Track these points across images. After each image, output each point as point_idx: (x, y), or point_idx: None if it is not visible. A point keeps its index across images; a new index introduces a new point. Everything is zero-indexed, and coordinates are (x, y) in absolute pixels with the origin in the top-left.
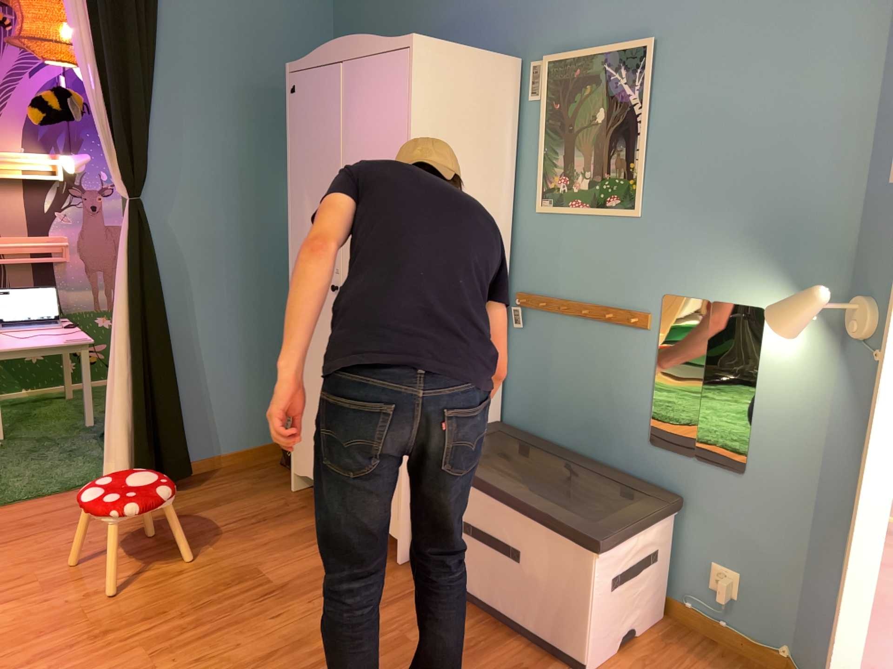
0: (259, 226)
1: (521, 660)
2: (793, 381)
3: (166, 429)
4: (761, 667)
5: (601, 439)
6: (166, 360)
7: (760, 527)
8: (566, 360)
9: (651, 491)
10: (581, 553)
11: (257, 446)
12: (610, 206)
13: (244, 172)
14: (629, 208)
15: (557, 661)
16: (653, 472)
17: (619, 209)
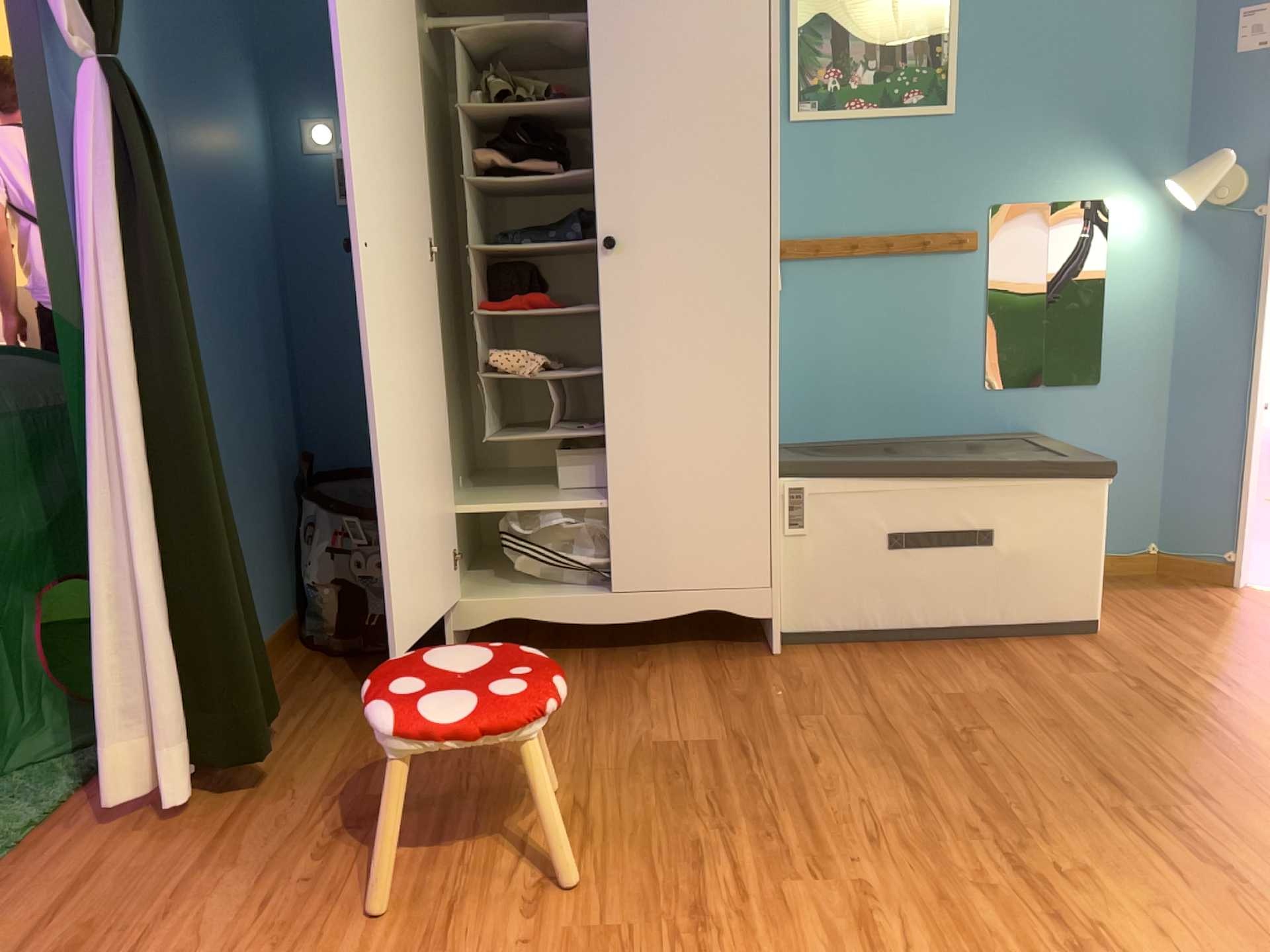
0: (217, 178)
1: (1043, 654)
2: (1142, 271)
3: (242, 608)
4: (1140, 575)
5: (917, 406)
6: (213, 453)
7: (1119, 434)
8: (855, 319)
9: (1012, 438)
10: (1083, 493)
11: (269, 635)
12: (911, 104)
13: (187, 55)
14: (938, 104)
15: (1062, 640)
16: (993, 421)
17: (924, 106)
